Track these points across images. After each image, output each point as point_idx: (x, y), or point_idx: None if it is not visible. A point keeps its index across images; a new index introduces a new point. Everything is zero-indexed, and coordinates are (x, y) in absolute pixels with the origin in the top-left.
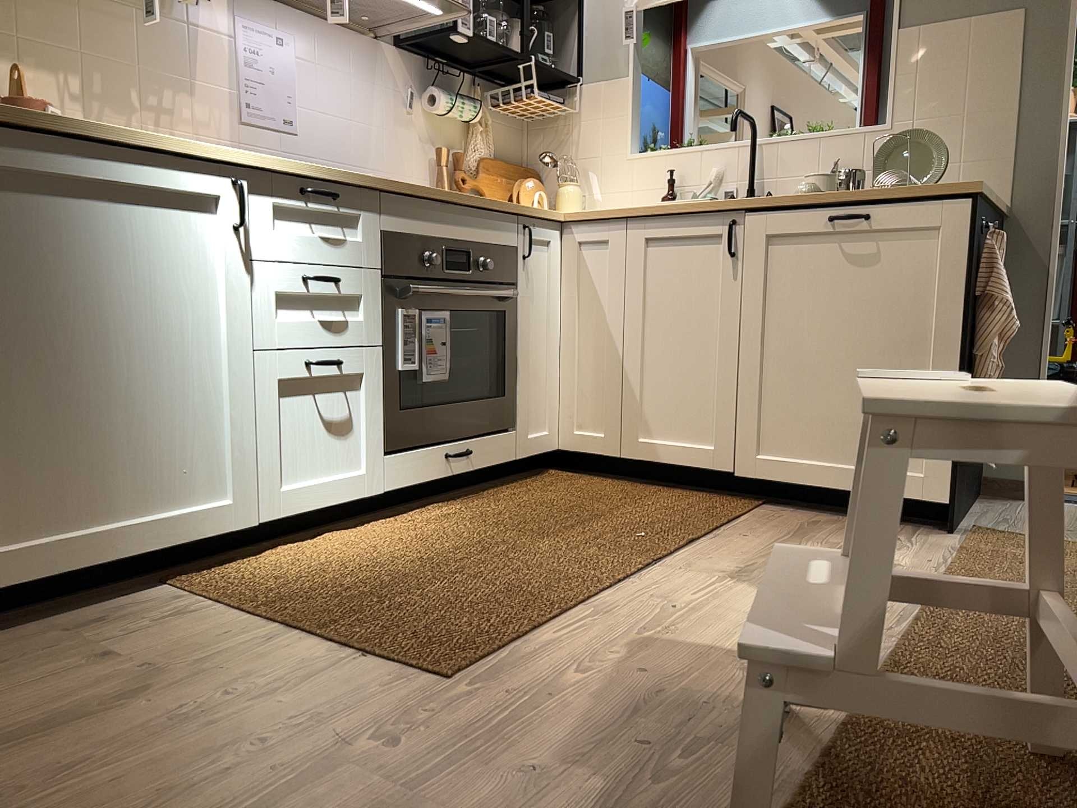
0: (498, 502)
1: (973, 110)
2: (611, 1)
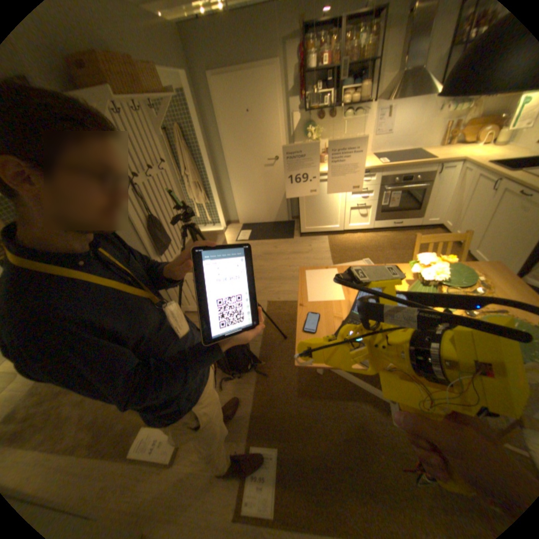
0: (403, 236)
1: None
2: None
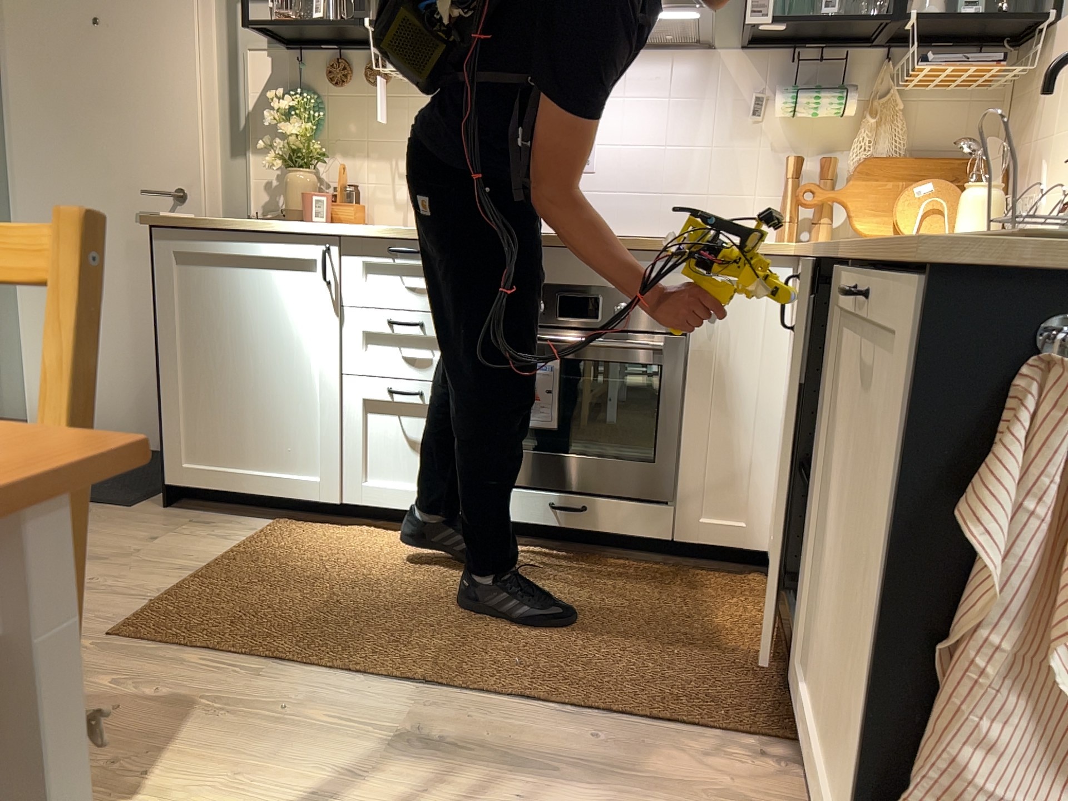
0: (580, 573)
1: None
2: None
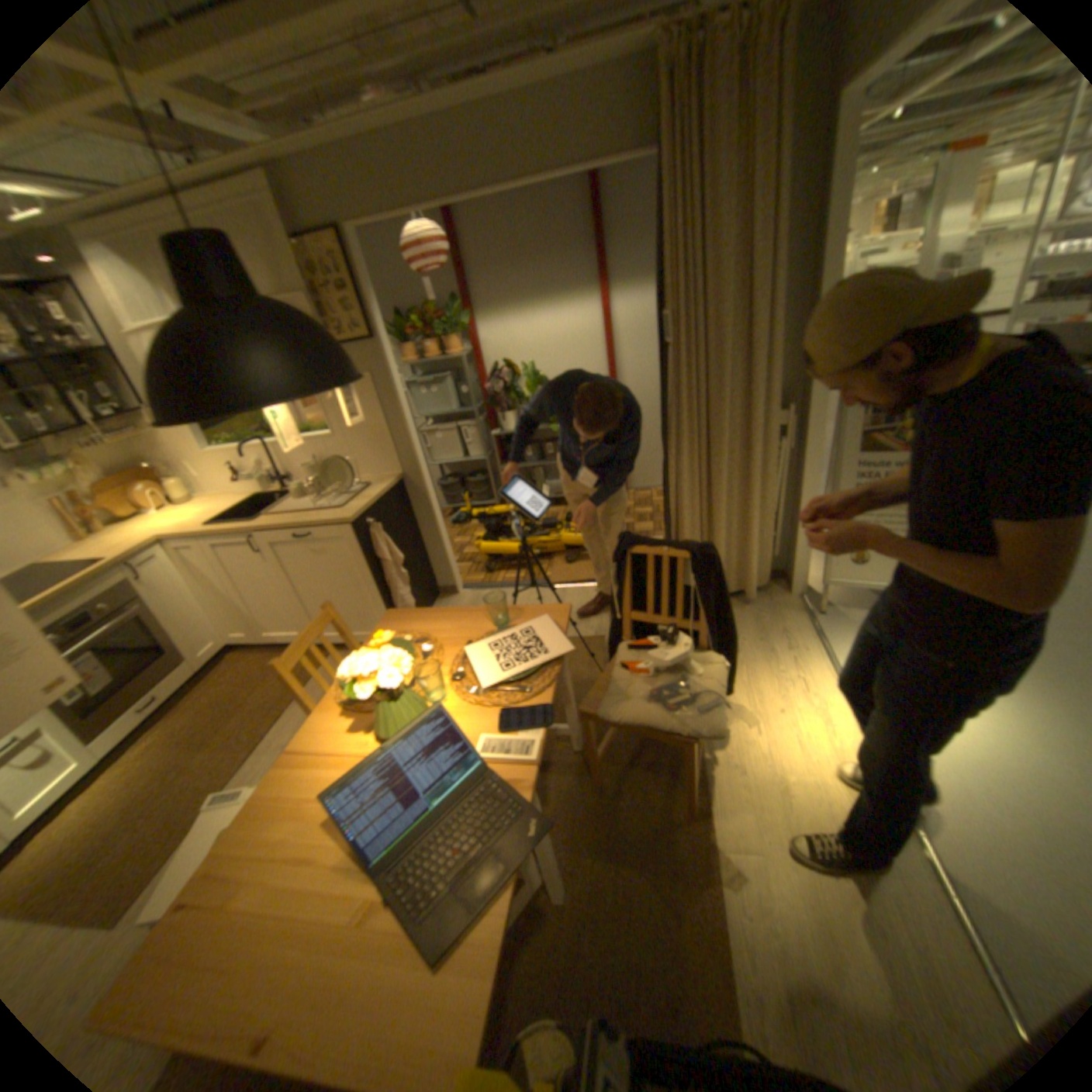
0: (185, 713)
1: (370, 424)
2: (138, 353)
